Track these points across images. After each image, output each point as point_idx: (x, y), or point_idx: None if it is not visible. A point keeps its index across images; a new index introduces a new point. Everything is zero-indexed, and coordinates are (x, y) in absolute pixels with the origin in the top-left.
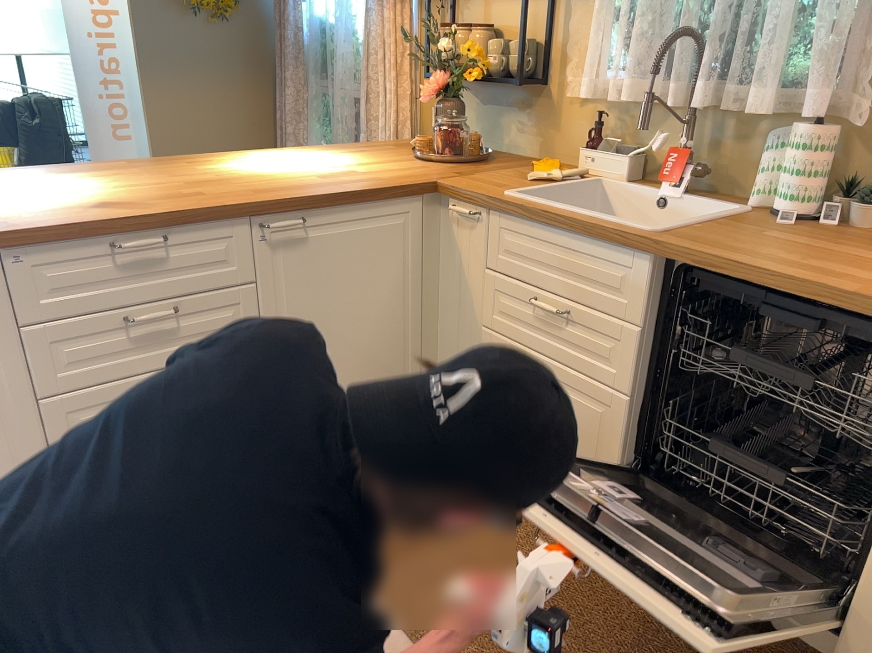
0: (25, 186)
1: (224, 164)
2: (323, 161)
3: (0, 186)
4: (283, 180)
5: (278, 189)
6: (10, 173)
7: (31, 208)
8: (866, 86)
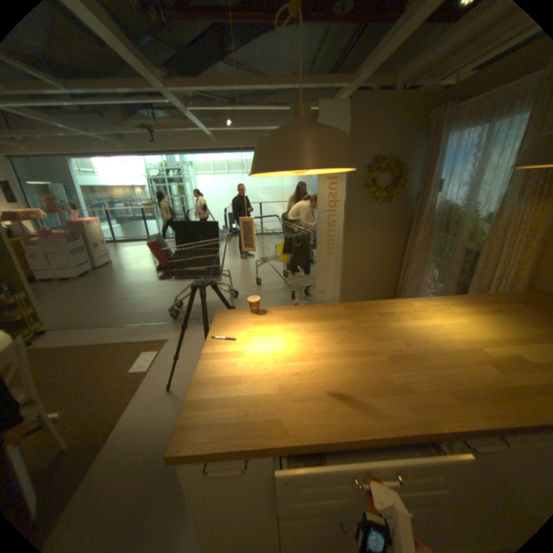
0: (292, 337)
1: (402, 319)
2: (479, 327)
3: (280, 334)
4: (467, 368)
5: (474, 393)
6: (285, 313)
7: (295, 385)
8: None
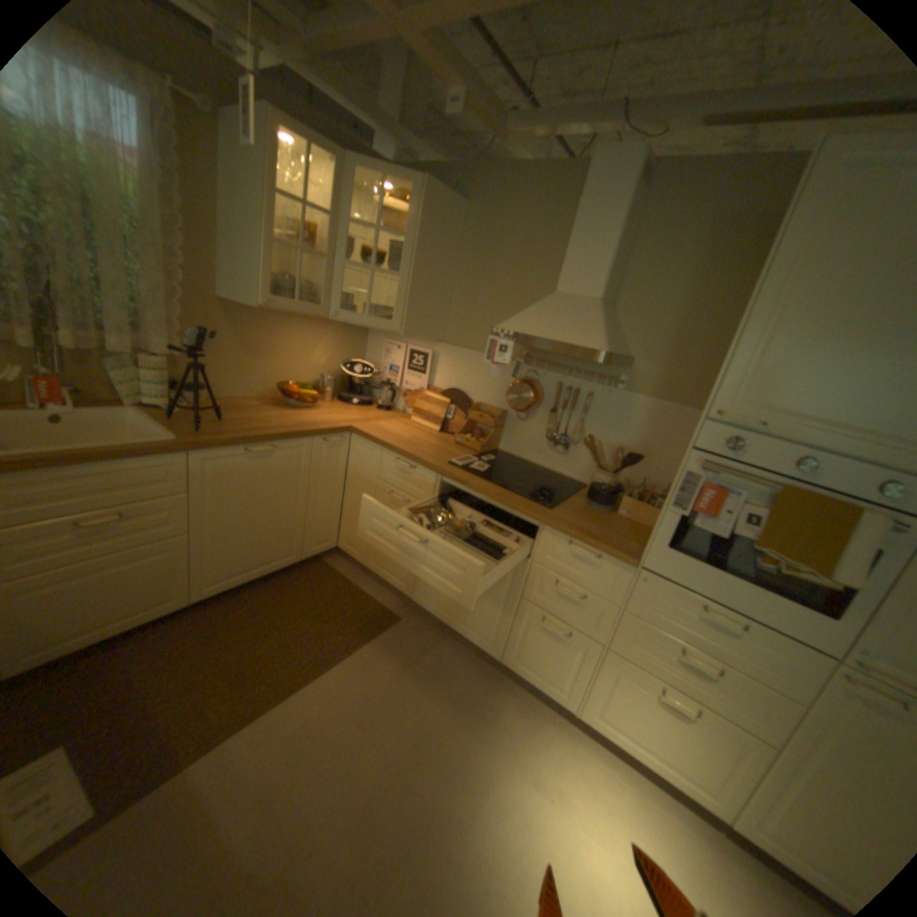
0: None
1: None
2: None
3: None
4: None
5: None
6: None
7: None
8: (167, 335)
